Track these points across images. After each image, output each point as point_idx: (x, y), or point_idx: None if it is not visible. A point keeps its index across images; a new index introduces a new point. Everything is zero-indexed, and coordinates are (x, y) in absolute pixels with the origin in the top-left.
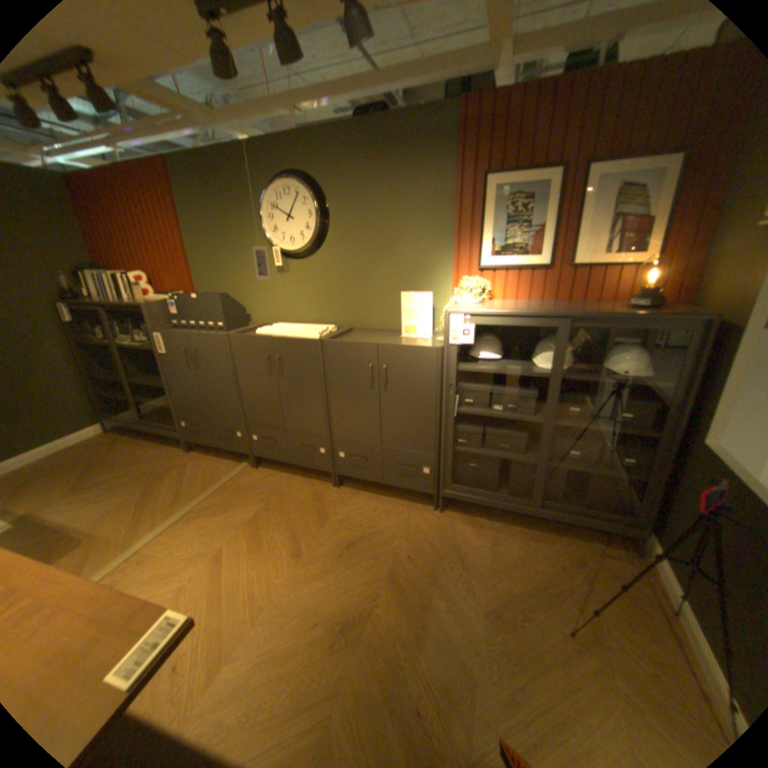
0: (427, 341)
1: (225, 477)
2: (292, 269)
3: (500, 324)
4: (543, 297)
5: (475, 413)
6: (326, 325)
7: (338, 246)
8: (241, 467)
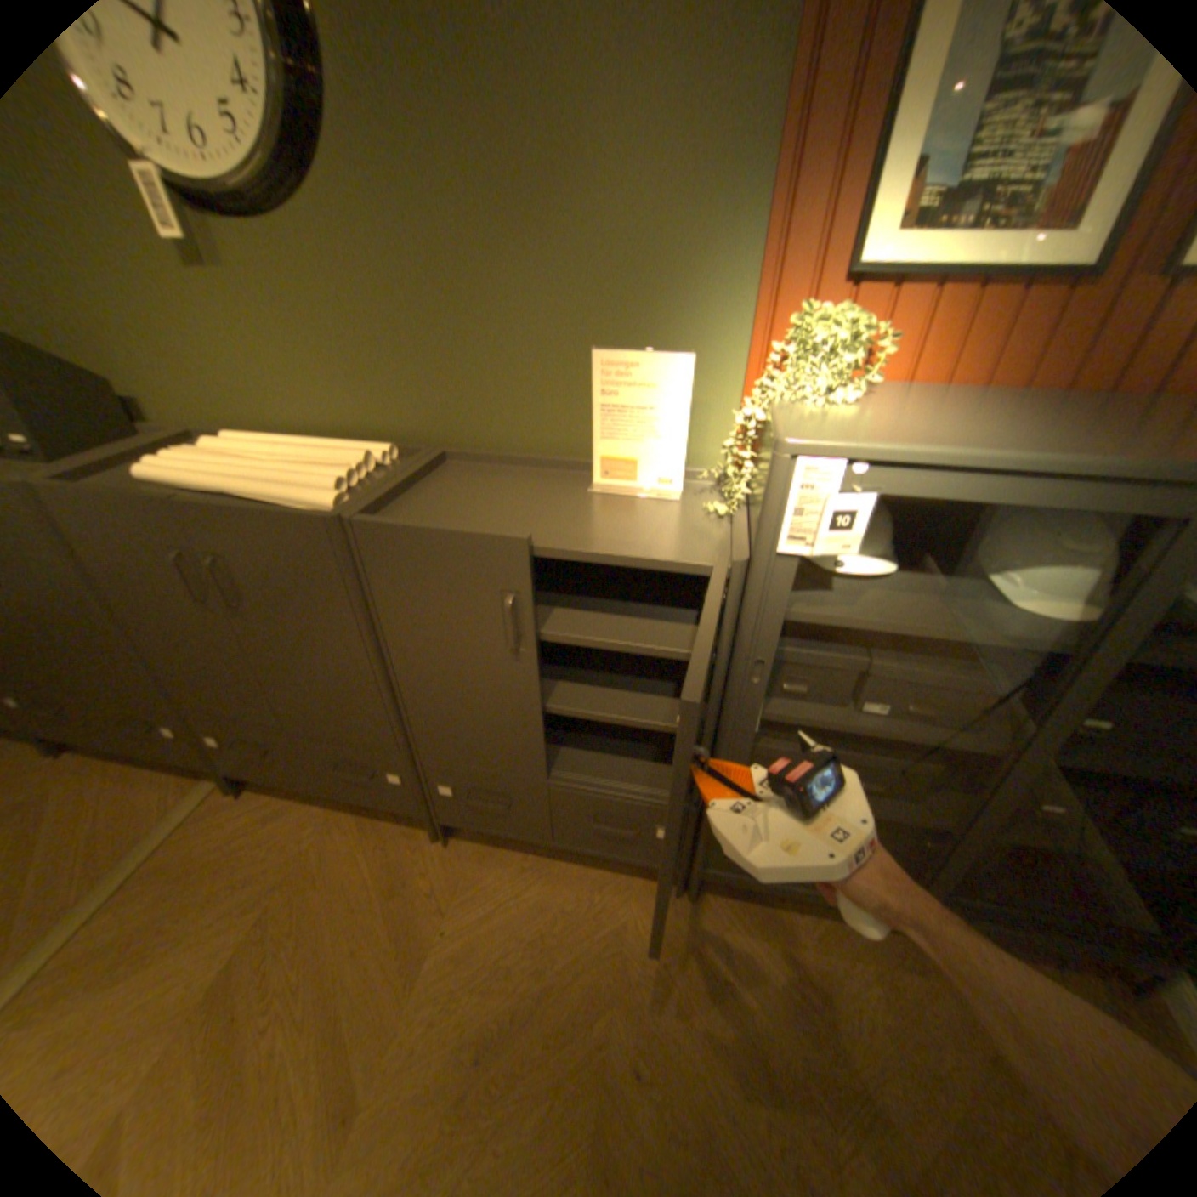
0: (668, 503)
1: (147, 835)
2: (226, 251)
3: (974, 496)
4: (1032, 377)
5: (813, 723)
6: (366, 436)
7: (365, 167)
8: (193, 798)
